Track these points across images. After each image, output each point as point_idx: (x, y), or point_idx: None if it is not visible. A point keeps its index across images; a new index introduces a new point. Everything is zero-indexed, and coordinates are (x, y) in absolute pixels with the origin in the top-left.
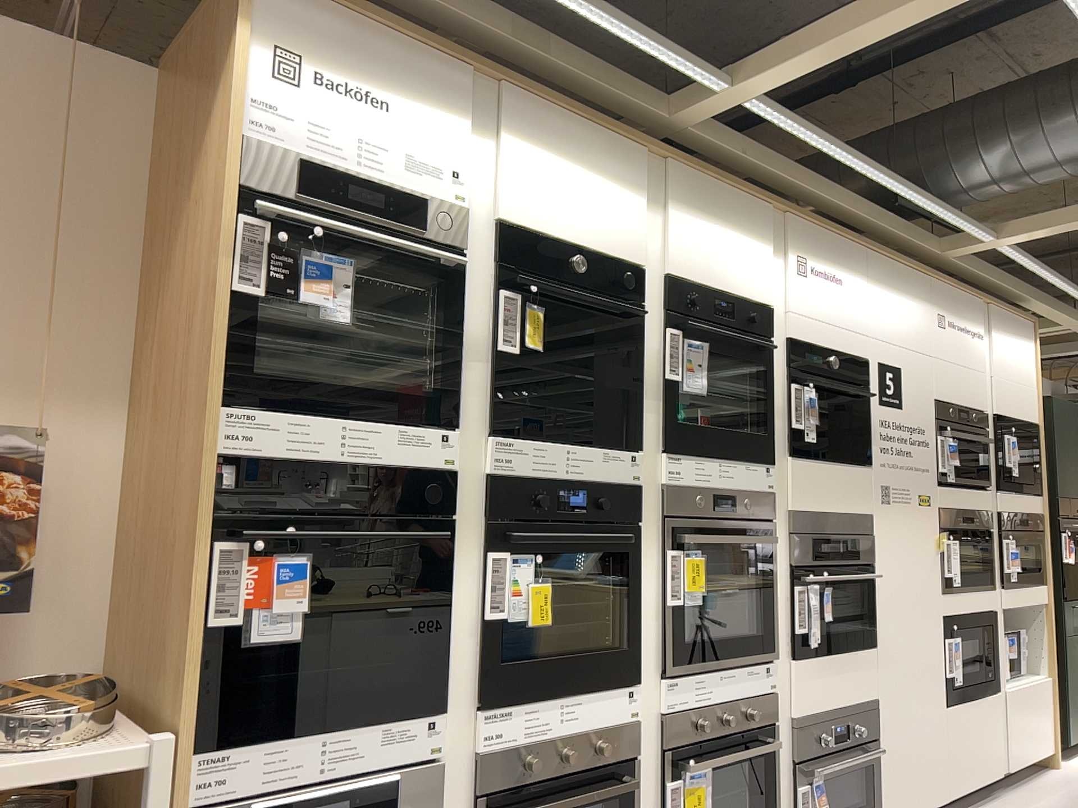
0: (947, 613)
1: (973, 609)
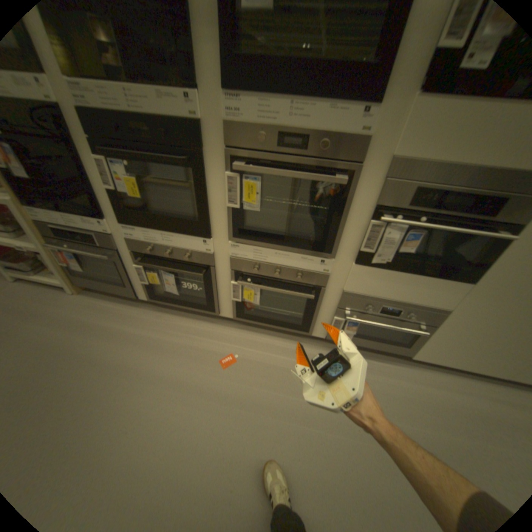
0: None
1: None
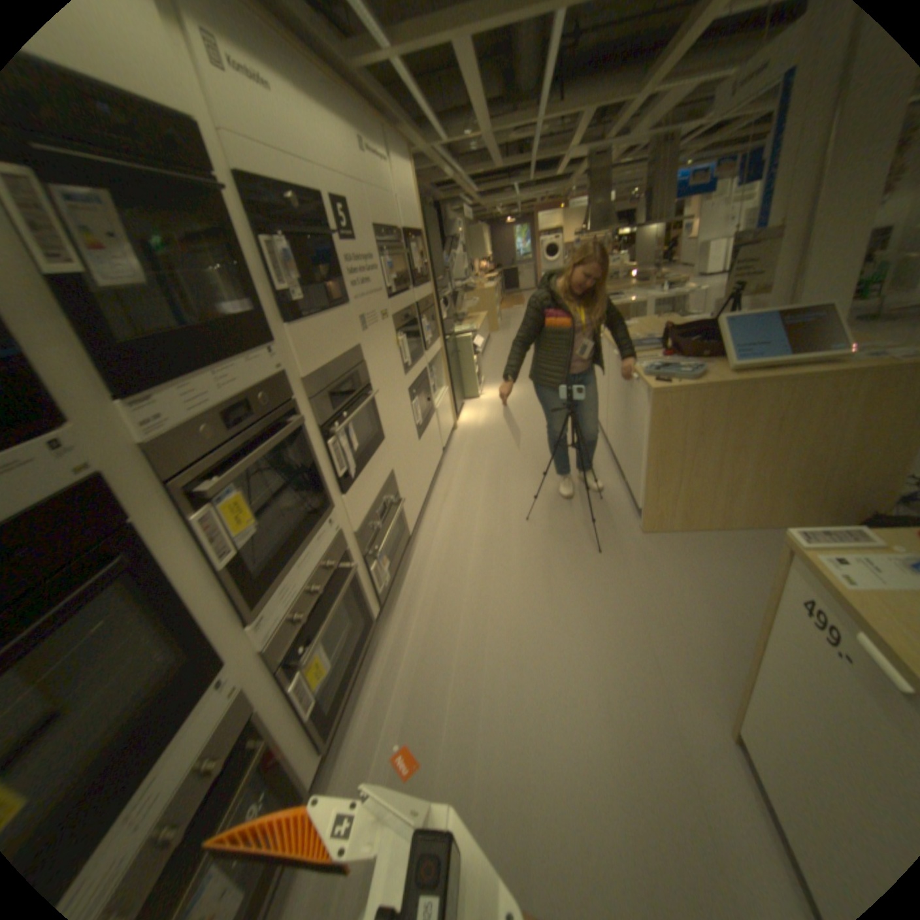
0: (416, 387)
1: (425, 375)
